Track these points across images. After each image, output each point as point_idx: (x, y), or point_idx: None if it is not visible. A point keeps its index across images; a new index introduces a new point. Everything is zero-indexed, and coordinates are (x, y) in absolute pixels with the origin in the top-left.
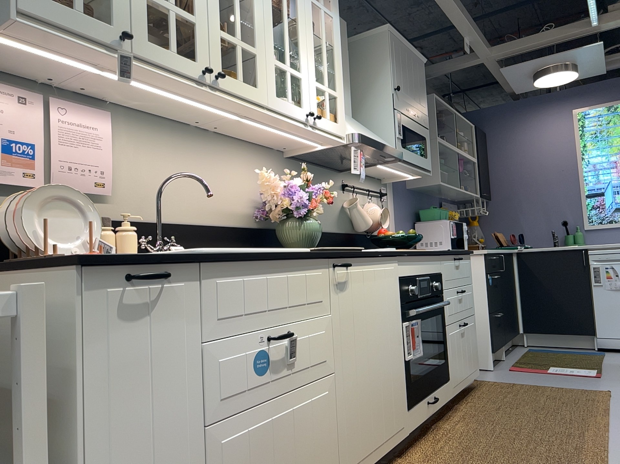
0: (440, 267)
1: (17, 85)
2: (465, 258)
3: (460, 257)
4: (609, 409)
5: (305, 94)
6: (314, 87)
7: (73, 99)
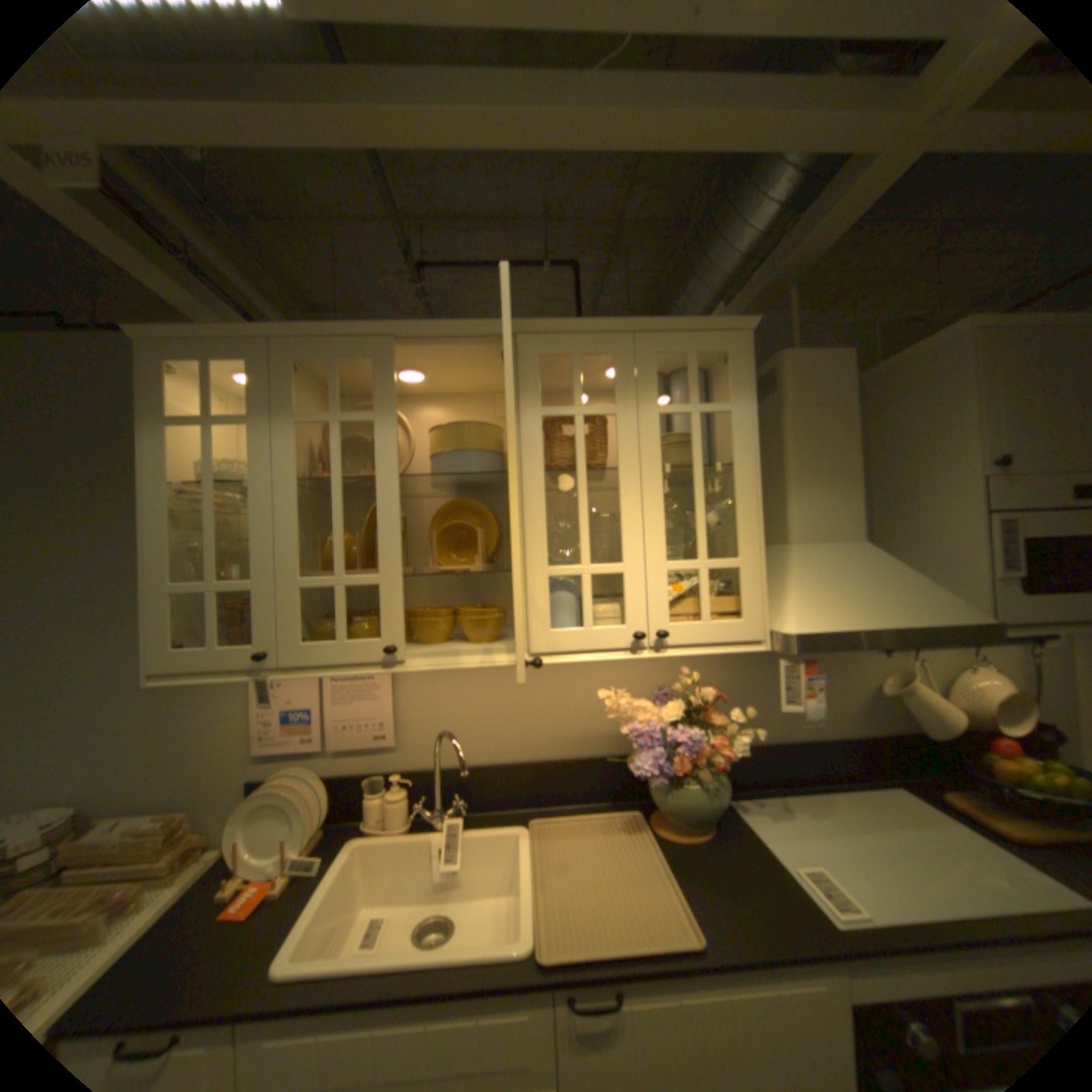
0: None
1: None
2: None
3: None
4: None
5: (634, 597)
6: (660, 576)
7: None
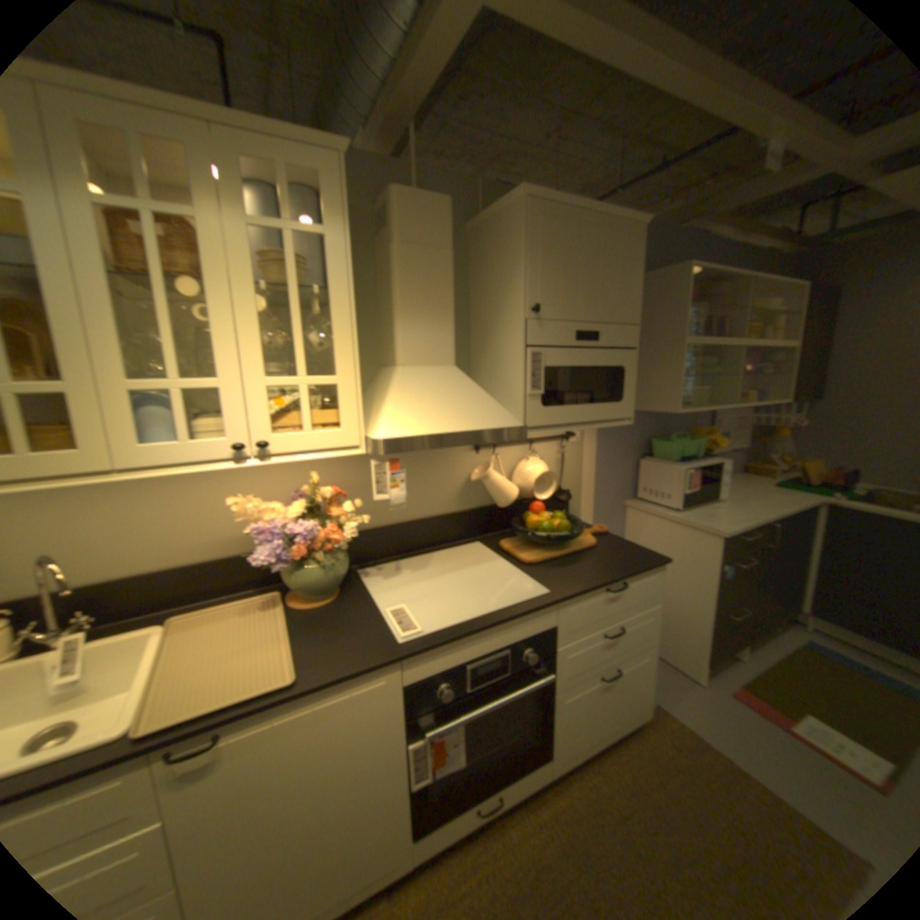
0: (550, 621)
1: None
2: (643, 576)
3: (625, 582)
4: None
5: (230, 410)
6: (257, 390)
7: None
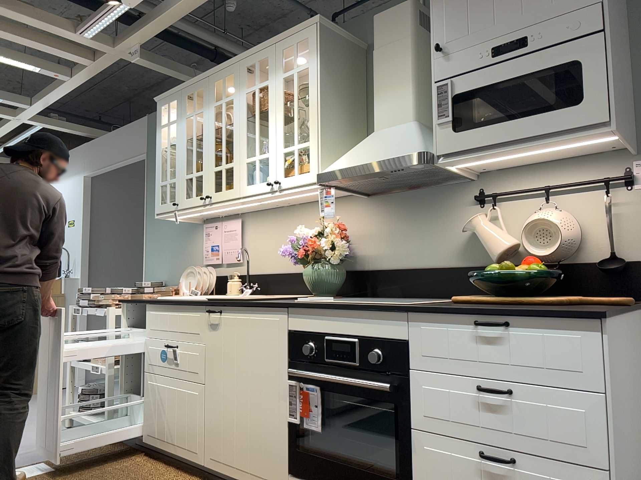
0: (400, 331)
1: (216, 220)
2: (547, 324)
3: (510, 322)
4: None
5: (270, 167)
6: (279, 155)
7: (232, 217)
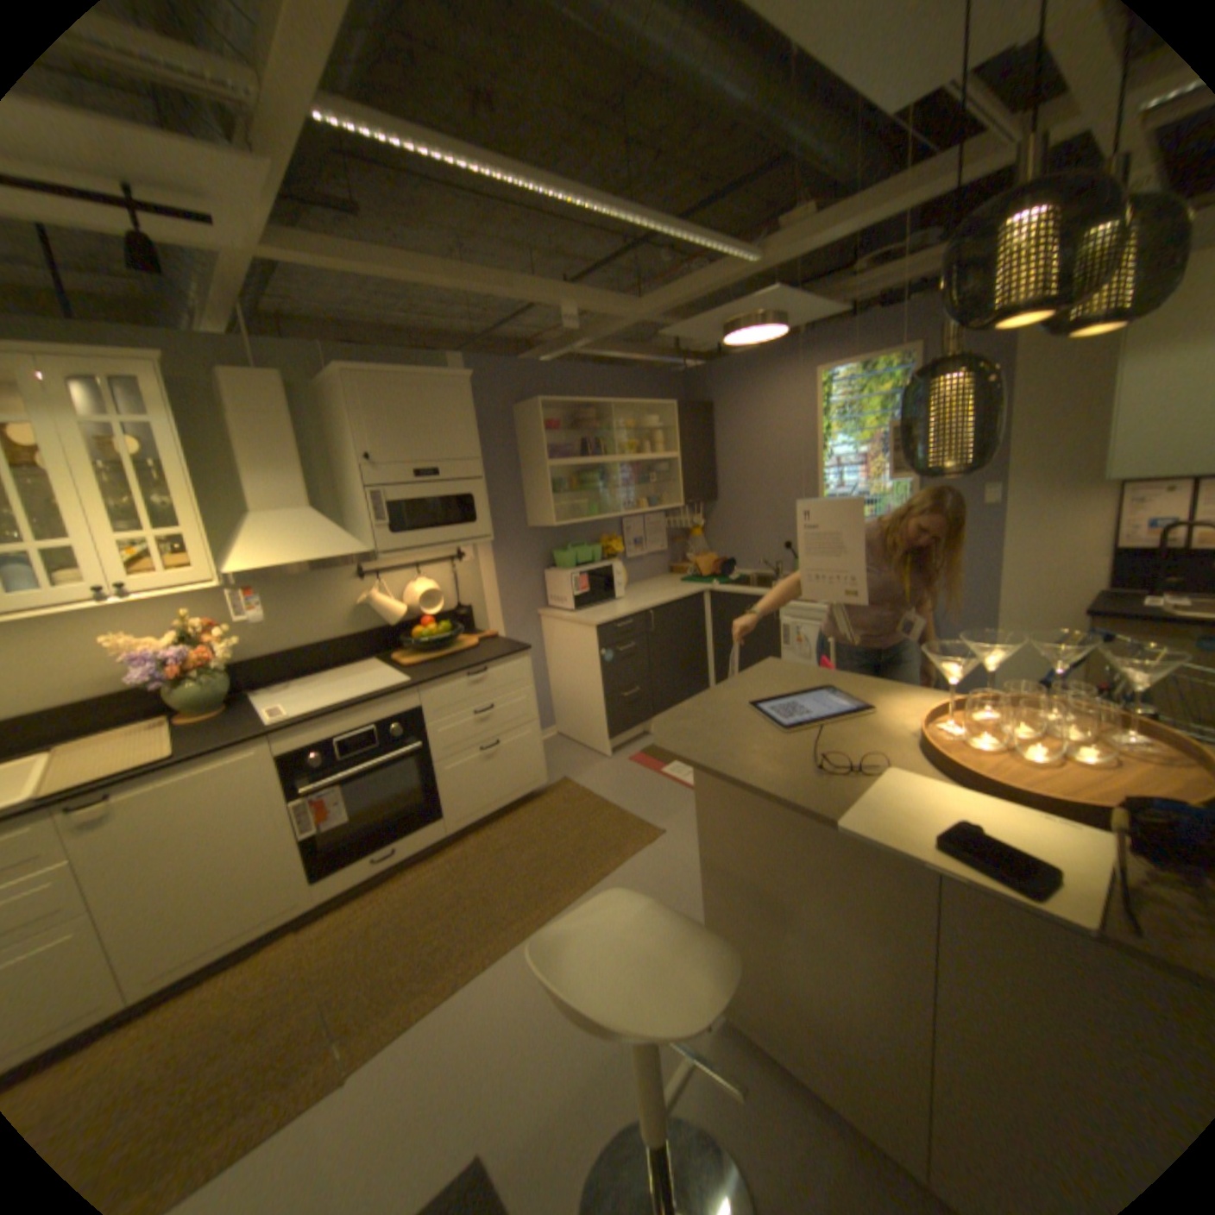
0: (414, 702)
1: None
2: (506, 661)
3: (488, 666)
4: (609, 875)
5: (89, 562)
6: (111, 545)
7: None
